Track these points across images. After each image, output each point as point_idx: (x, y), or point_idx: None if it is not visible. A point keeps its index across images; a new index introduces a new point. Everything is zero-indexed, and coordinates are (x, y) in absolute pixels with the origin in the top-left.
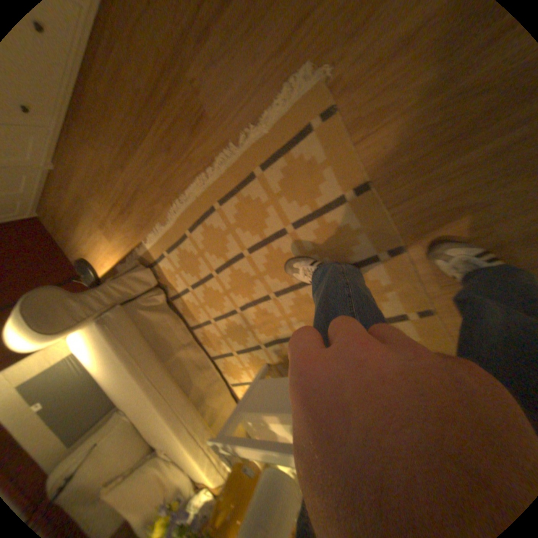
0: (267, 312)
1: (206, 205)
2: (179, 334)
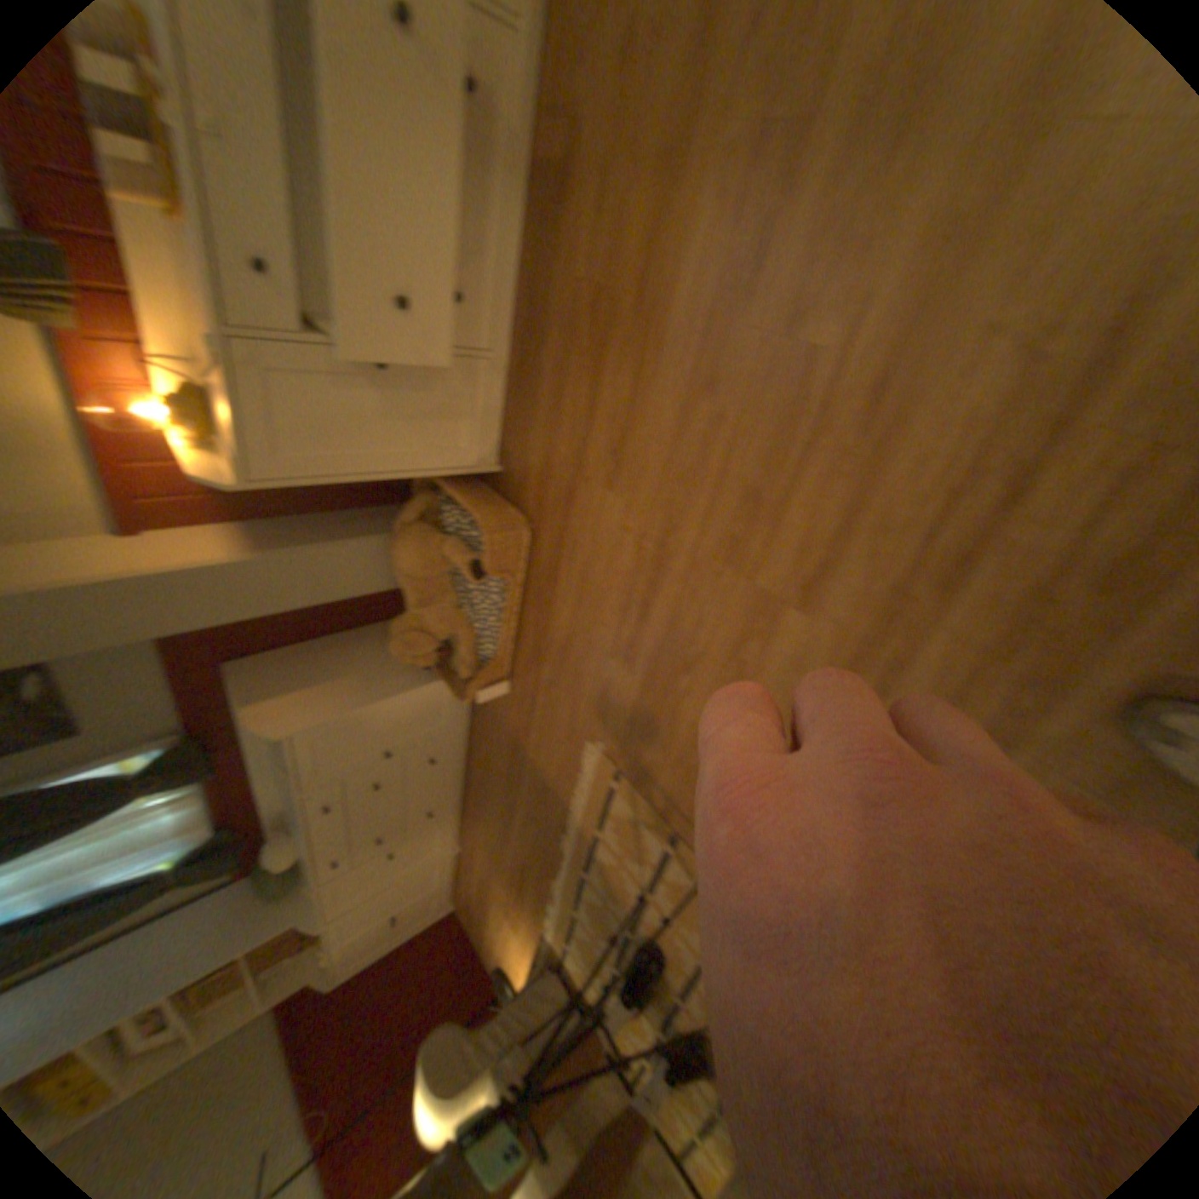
0: (682, 1031)
1: (569, 873)
2: (604, 1095)
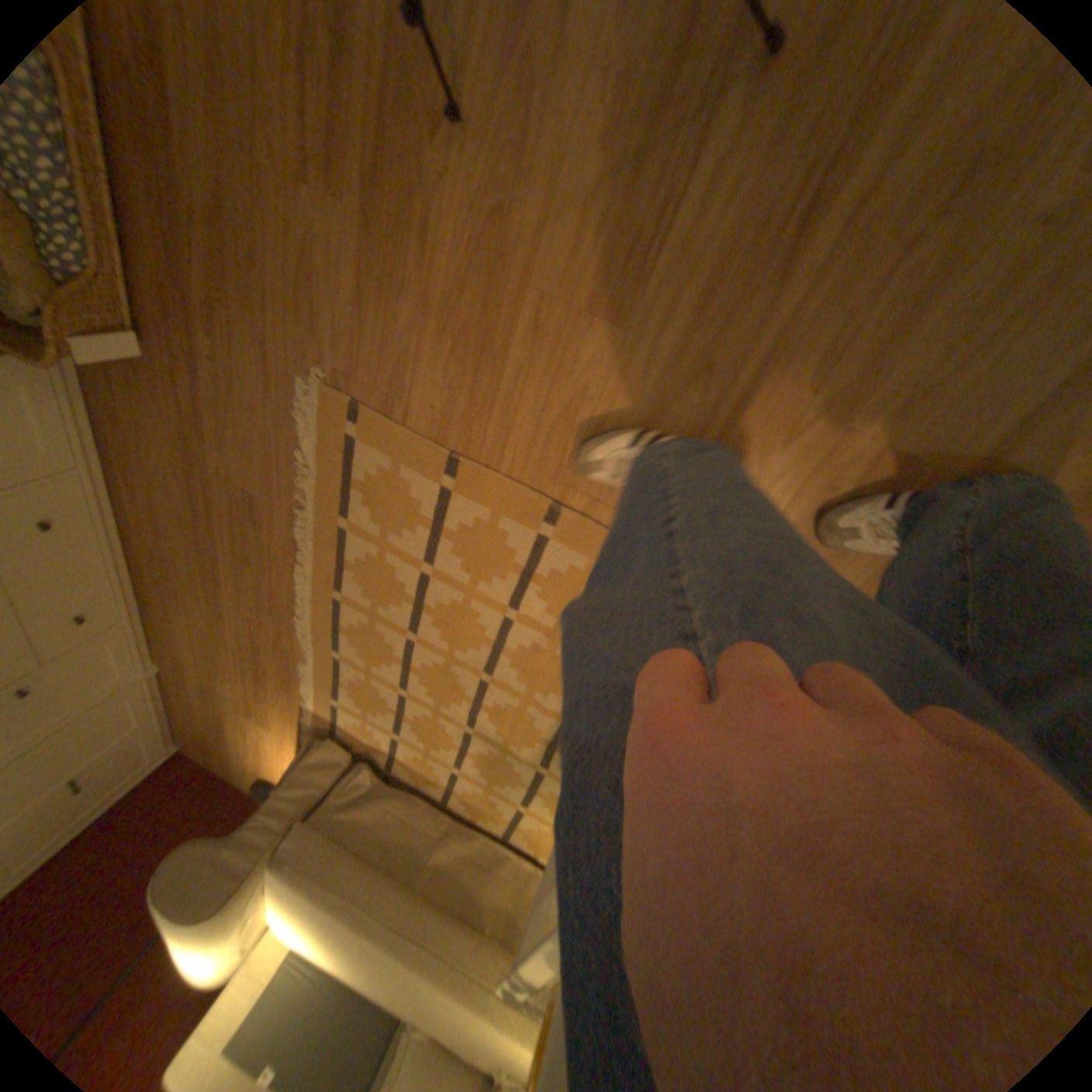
0: (500, 707)
1: (324, 601)
2: (421, 822)
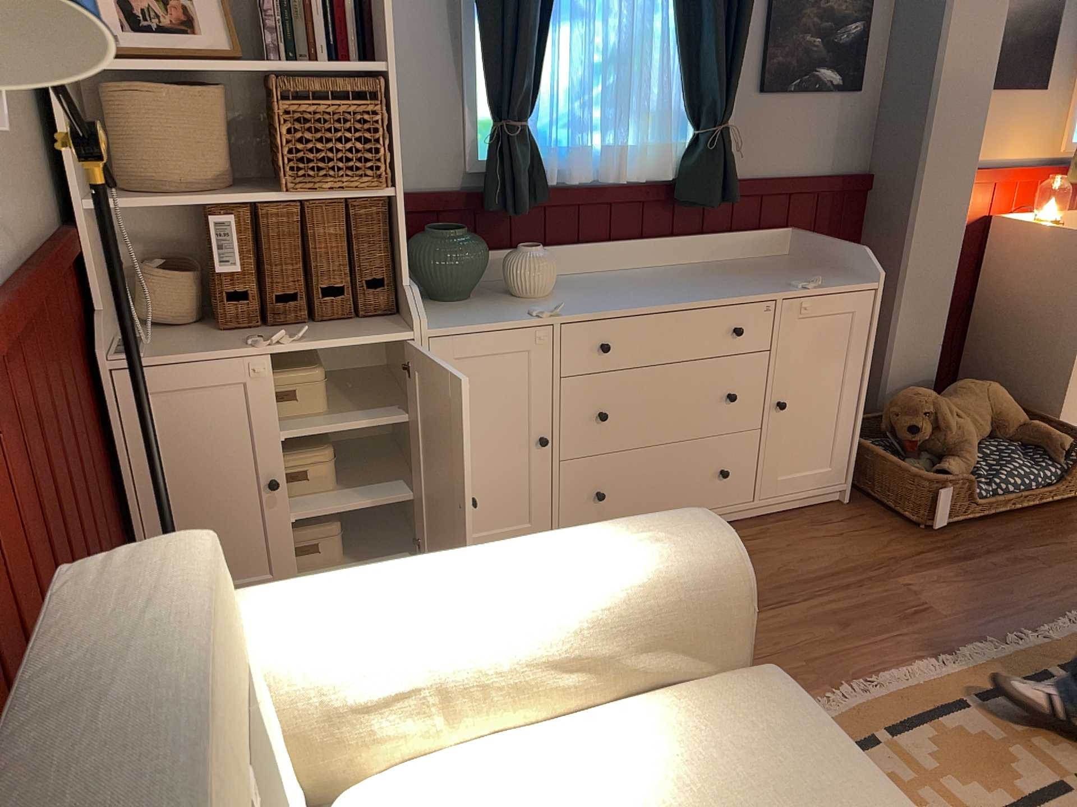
0: None
1: (944, 700)
2: None
